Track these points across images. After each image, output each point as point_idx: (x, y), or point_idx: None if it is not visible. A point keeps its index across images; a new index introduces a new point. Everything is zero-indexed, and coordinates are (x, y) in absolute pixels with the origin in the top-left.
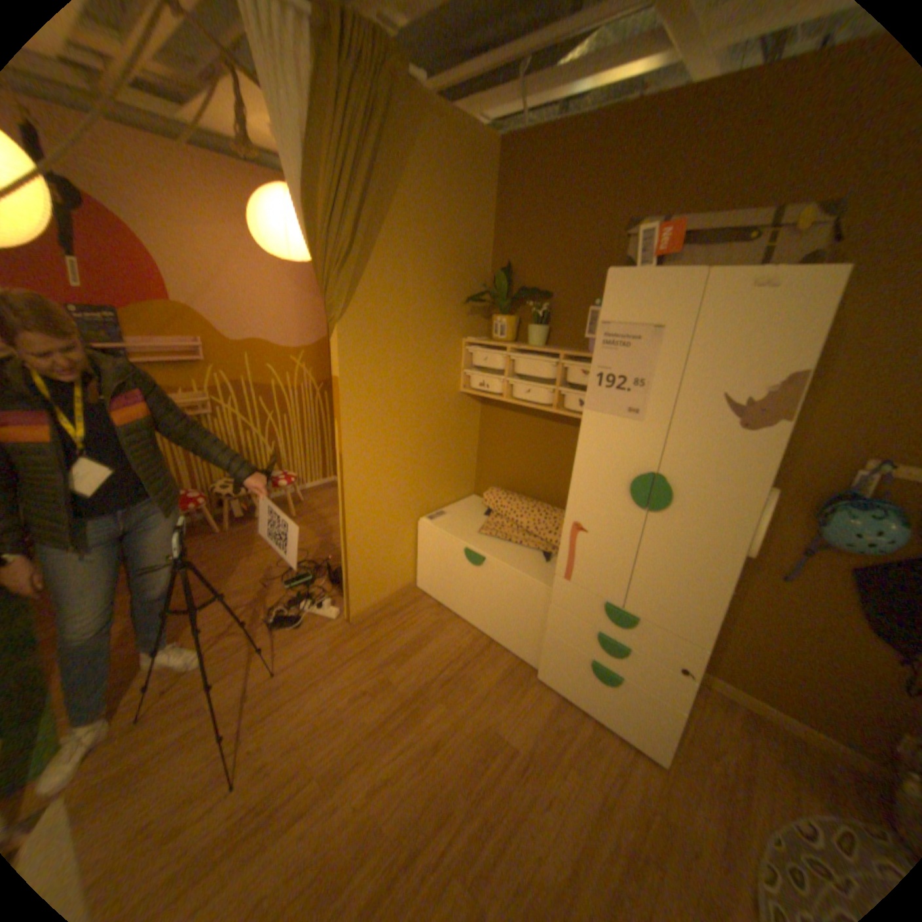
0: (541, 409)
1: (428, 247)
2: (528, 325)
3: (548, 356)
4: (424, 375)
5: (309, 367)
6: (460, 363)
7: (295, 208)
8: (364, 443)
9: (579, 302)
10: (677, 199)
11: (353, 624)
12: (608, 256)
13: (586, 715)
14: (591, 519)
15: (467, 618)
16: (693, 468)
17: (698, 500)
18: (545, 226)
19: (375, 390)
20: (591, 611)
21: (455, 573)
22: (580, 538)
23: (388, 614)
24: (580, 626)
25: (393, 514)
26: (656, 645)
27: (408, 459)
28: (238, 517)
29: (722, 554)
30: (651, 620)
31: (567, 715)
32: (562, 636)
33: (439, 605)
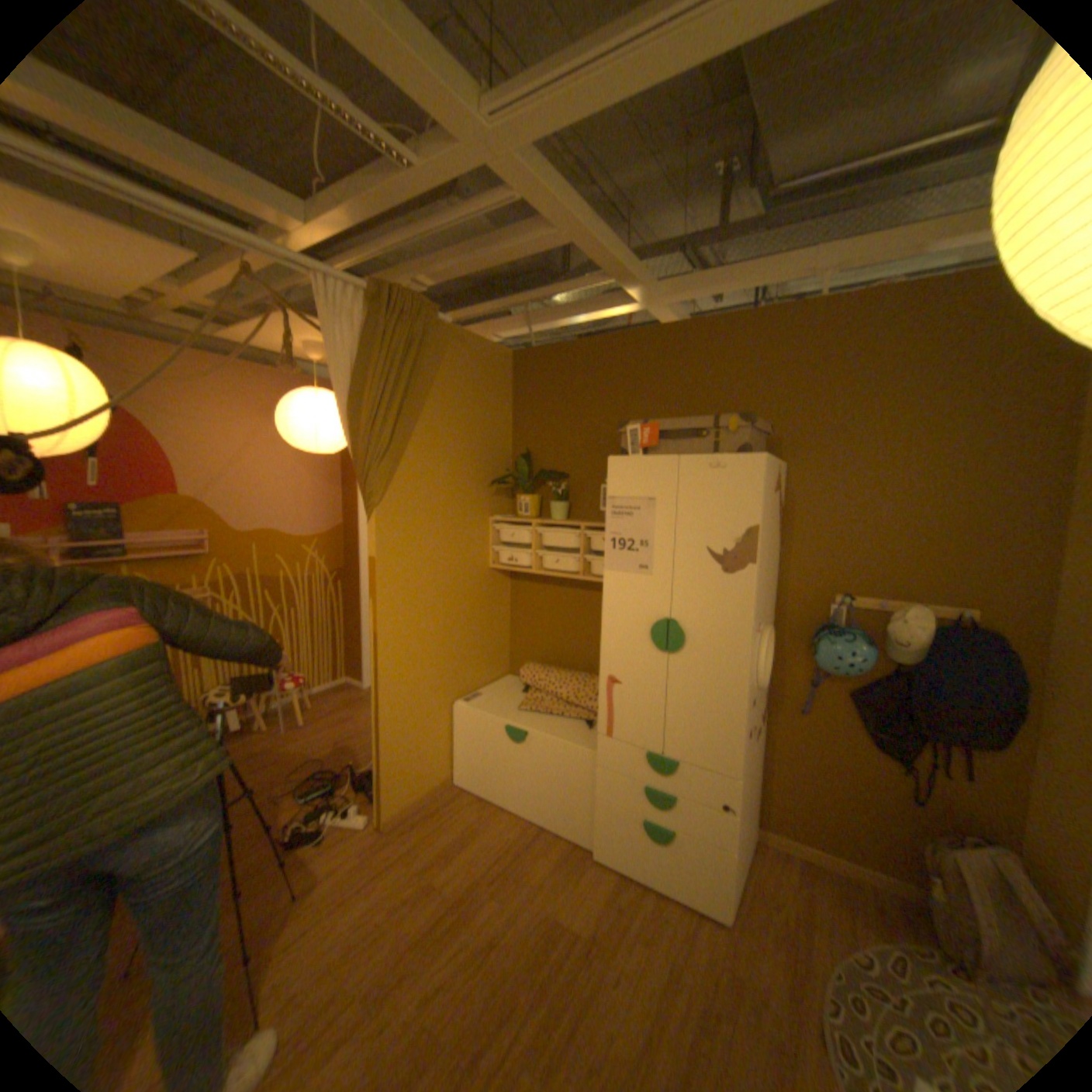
0: (569, 577)
1: (454, 440)
2: (549, 503)
3: (570, 529)
4: (455, 553)
5: (322, 555)
6: (489, 540)
7: (340, 415)
8: (398, 622)
9: (592, 481)
10: (658, 402)
11: (384, 833)
12: (612, 444)
13: (647, 890)
14: (623, 670)
15: (512, 809)
16: (696, 610)
17: (705, 638)
18: (556, 420)
19: (409, 569)
20: (636, 766)
21: (497, 758)
22: (615, 692)
23: (423, 818)
24: (628, 786)
25: (426, 698)
26: (697, 787)
27: (441, 638)
28: (234, 731)
29: (732, 683)
30: (688, 761)
31: (627, 893)
32: (611, 801)
33: (480, 801)
